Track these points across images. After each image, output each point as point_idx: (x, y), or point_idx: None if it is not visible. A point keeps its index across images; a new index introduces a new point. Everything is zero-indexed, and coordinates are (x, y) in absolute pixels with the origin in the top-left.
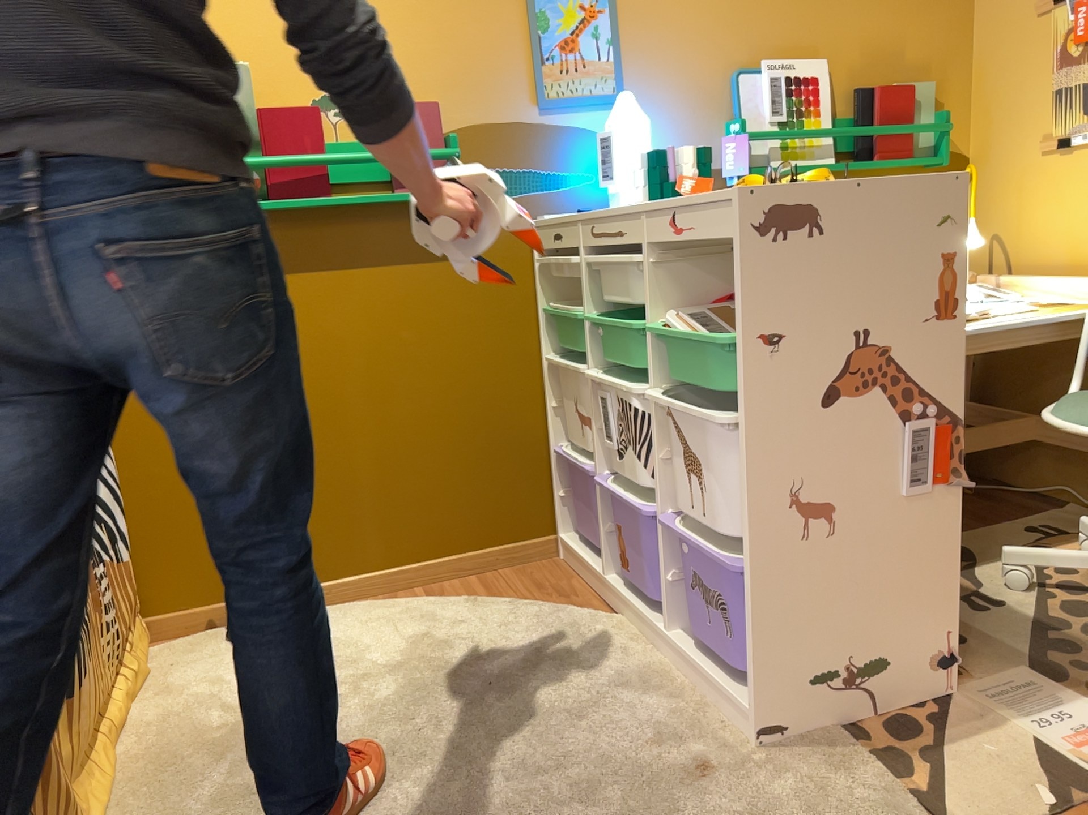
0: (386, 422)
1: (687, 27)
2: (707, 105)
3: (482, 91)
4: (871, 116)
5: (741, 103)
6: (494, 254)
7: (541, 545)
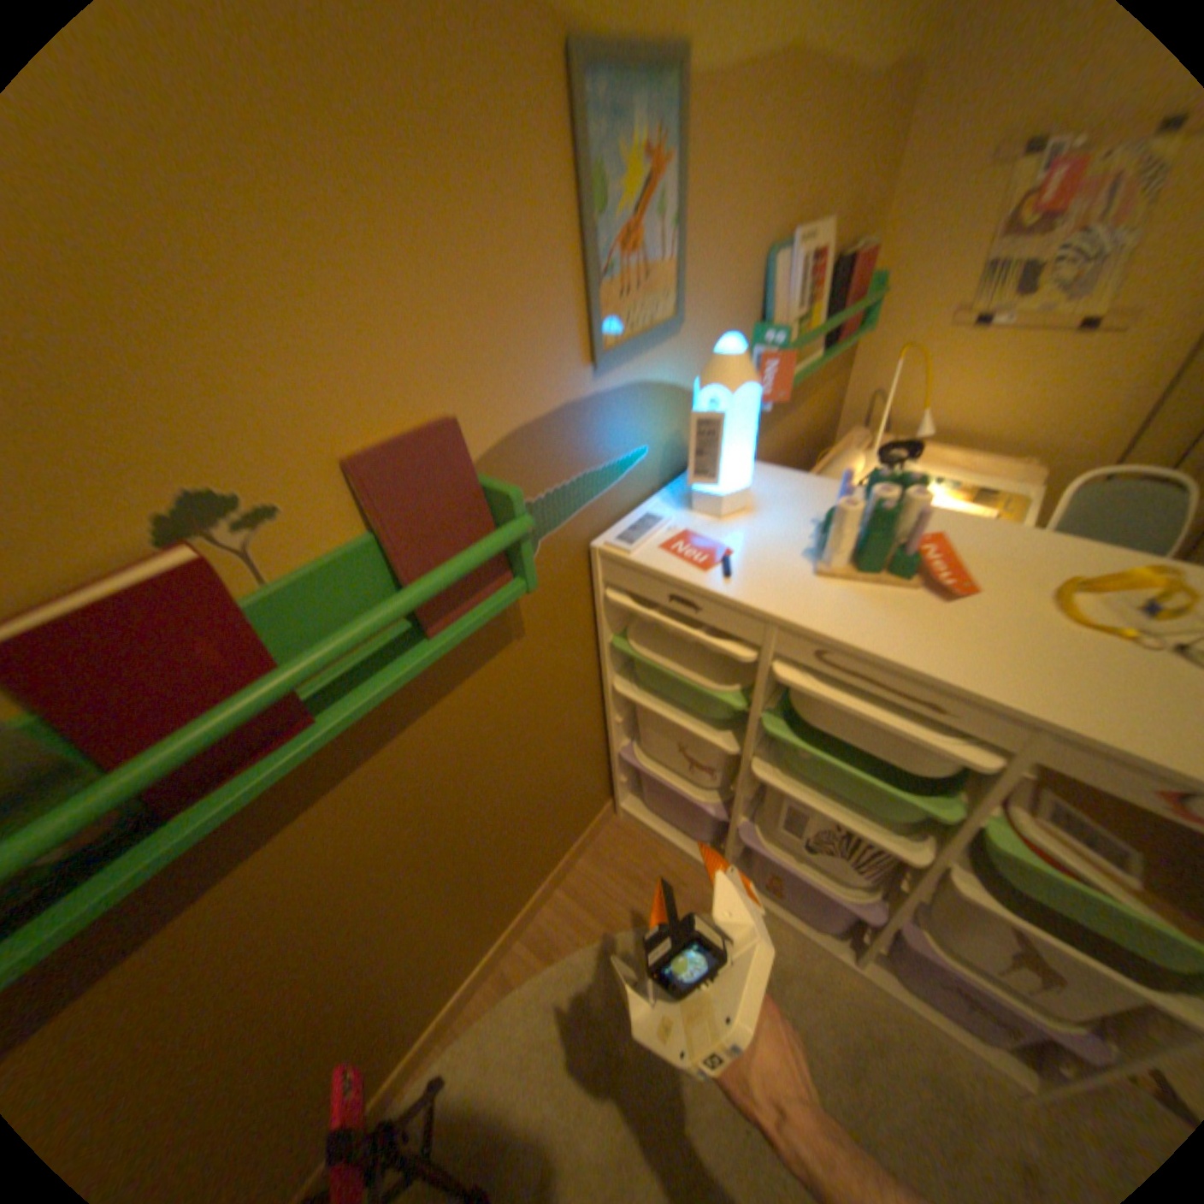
0: (460, 864)
1: (747, 172)
2: (746, 301)
3: (518, 358)
4: (850, 285)
5: (777, 293)
6: (552, 607)
7: (603, 817)
